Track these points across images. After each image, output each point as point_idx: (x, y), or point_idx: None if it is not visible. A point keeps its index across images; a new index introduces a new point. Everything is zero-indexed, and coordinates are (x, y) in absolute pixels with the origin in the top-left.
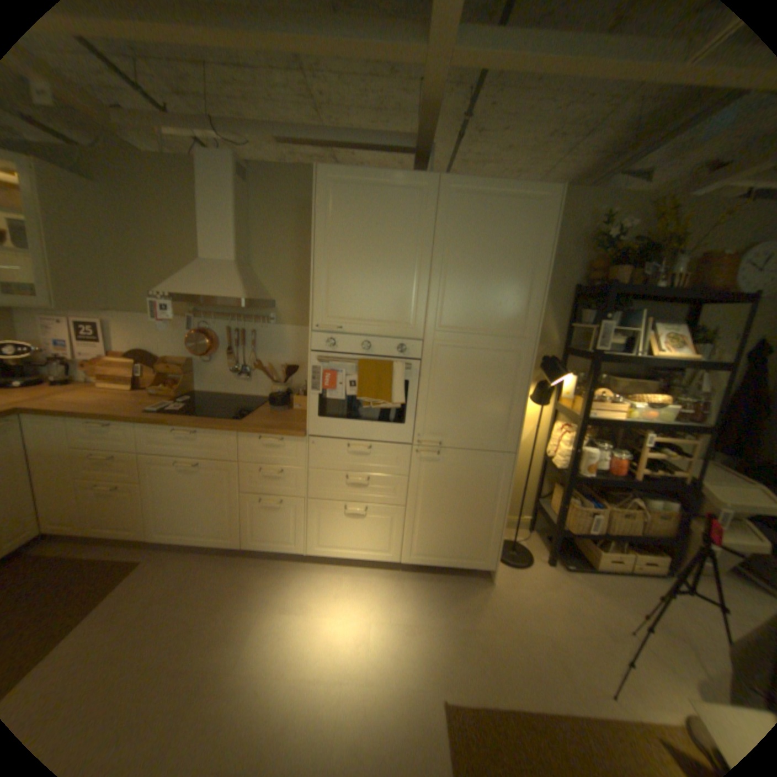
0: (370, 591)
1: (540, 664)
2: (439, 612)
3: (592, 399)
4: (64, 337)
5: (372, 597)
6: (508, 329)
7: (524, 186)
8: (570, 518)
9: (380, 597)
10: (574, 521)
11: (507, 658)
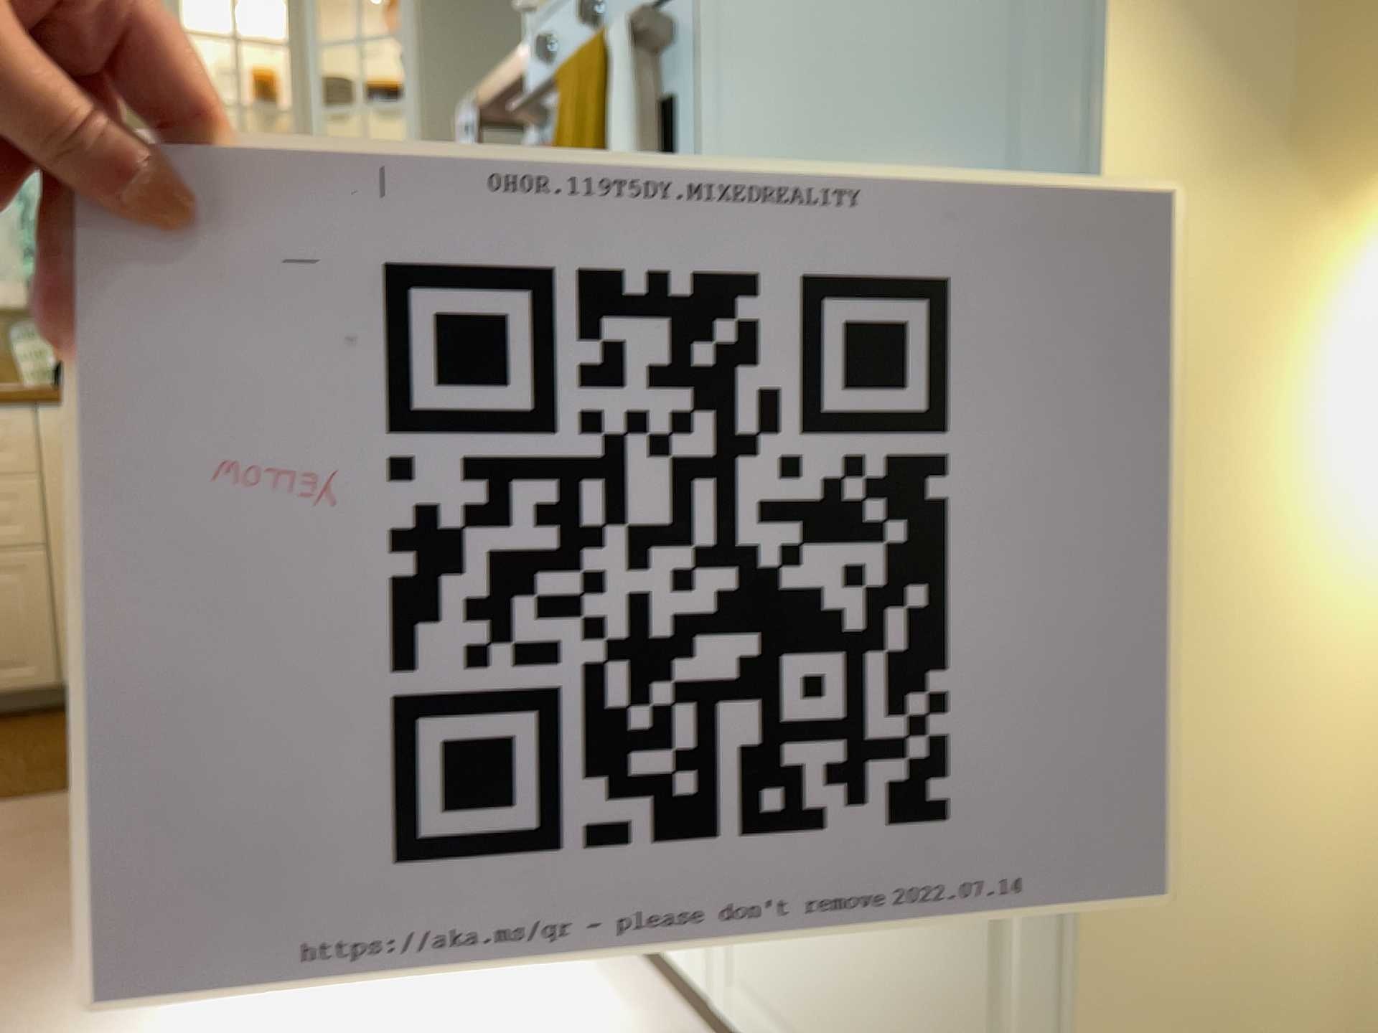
0: None
1: None
2: None
3: None
4: None
5: None
6: None
7: None
8: None
9: None
10: None
11: None
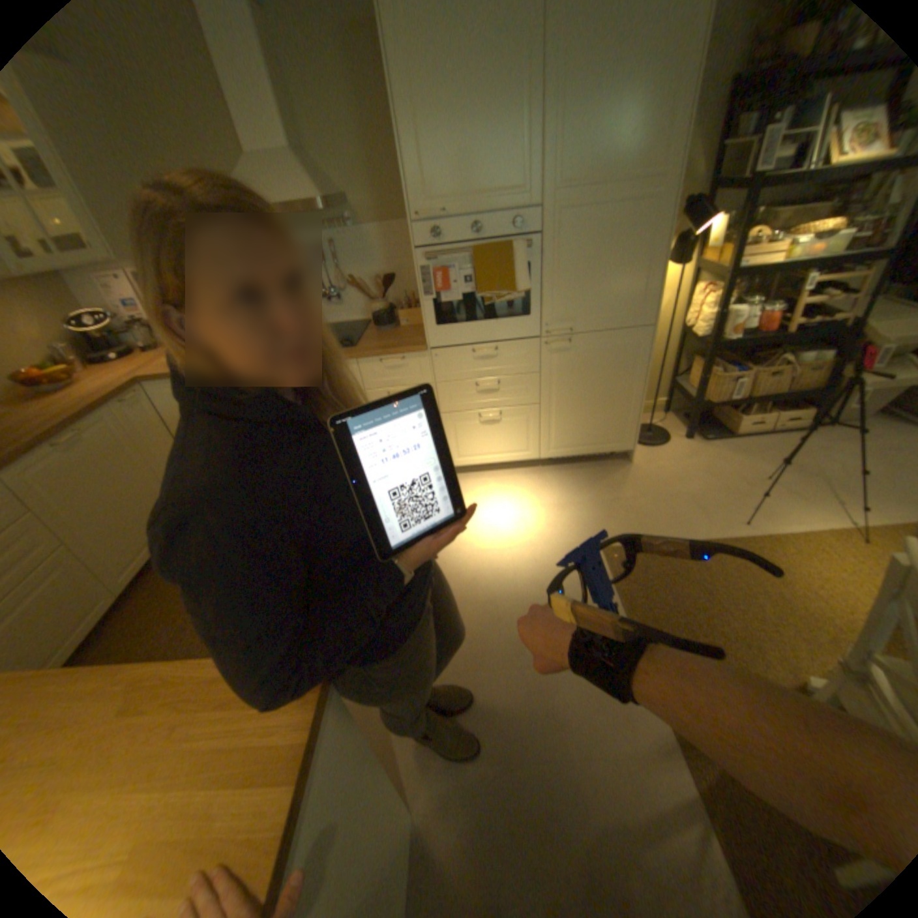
0: (515, 485)
1: (679, 512)
2: (582, 491)
3: (743, 243)
4: (127, 294)
5: (518, 489)
6: (645, 167)
7: None
8: (710, 388)
9: (526, 488)
10: (714, 389)
11: (649, 512)
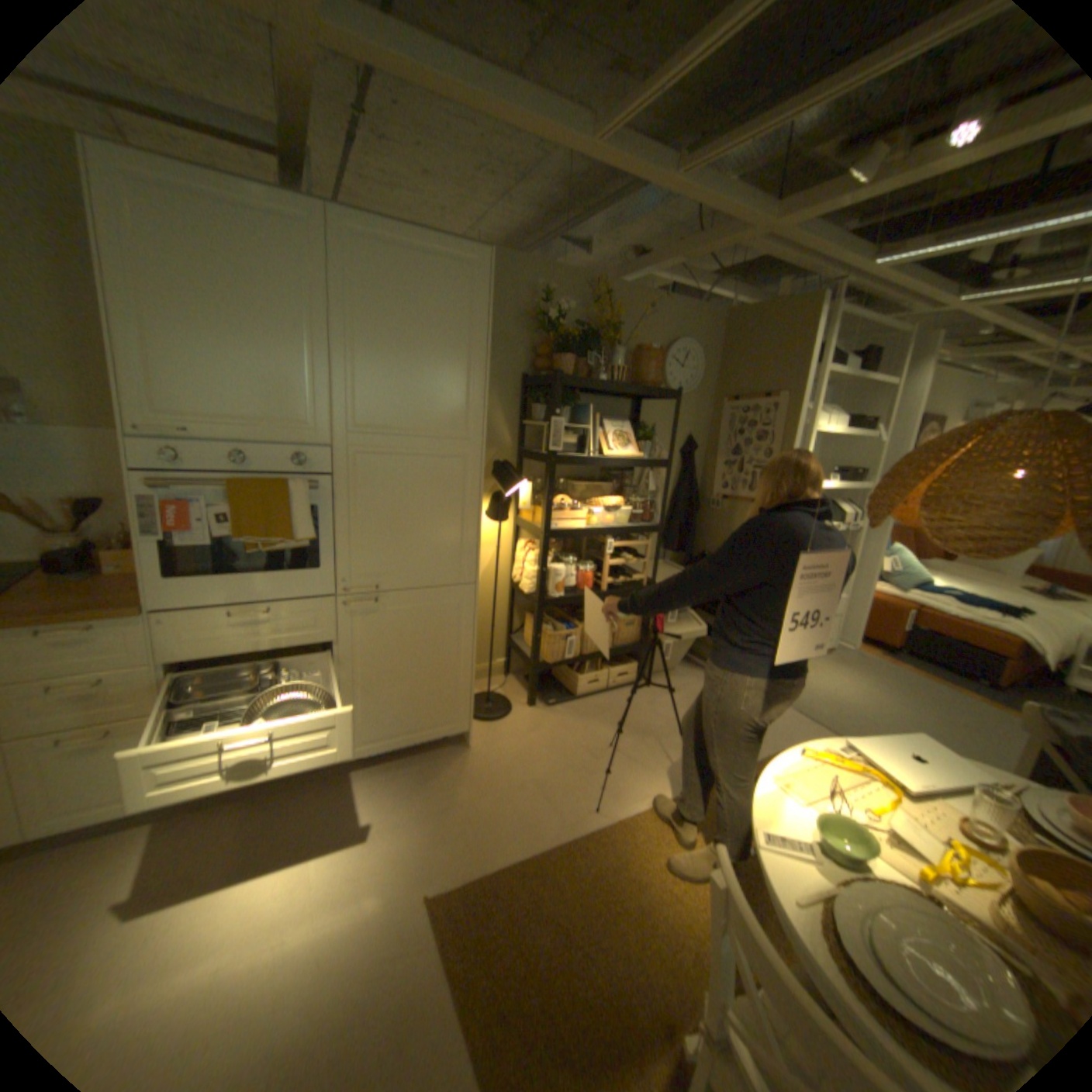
0: (301, 815)
1: (526, 811)
2: (404, 804)
3: (551, 509)
4: None
5: (305, 822)
6: (448, 430)
7: (446, 243)
8: (544, 647)
9: (318, 817)
10: (548, 649)
11: (491, 820)
